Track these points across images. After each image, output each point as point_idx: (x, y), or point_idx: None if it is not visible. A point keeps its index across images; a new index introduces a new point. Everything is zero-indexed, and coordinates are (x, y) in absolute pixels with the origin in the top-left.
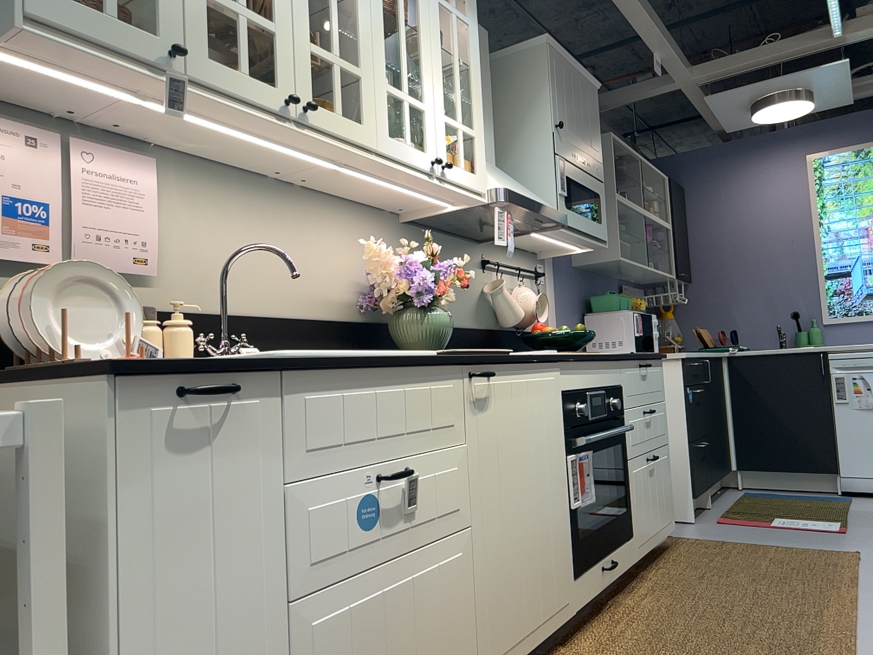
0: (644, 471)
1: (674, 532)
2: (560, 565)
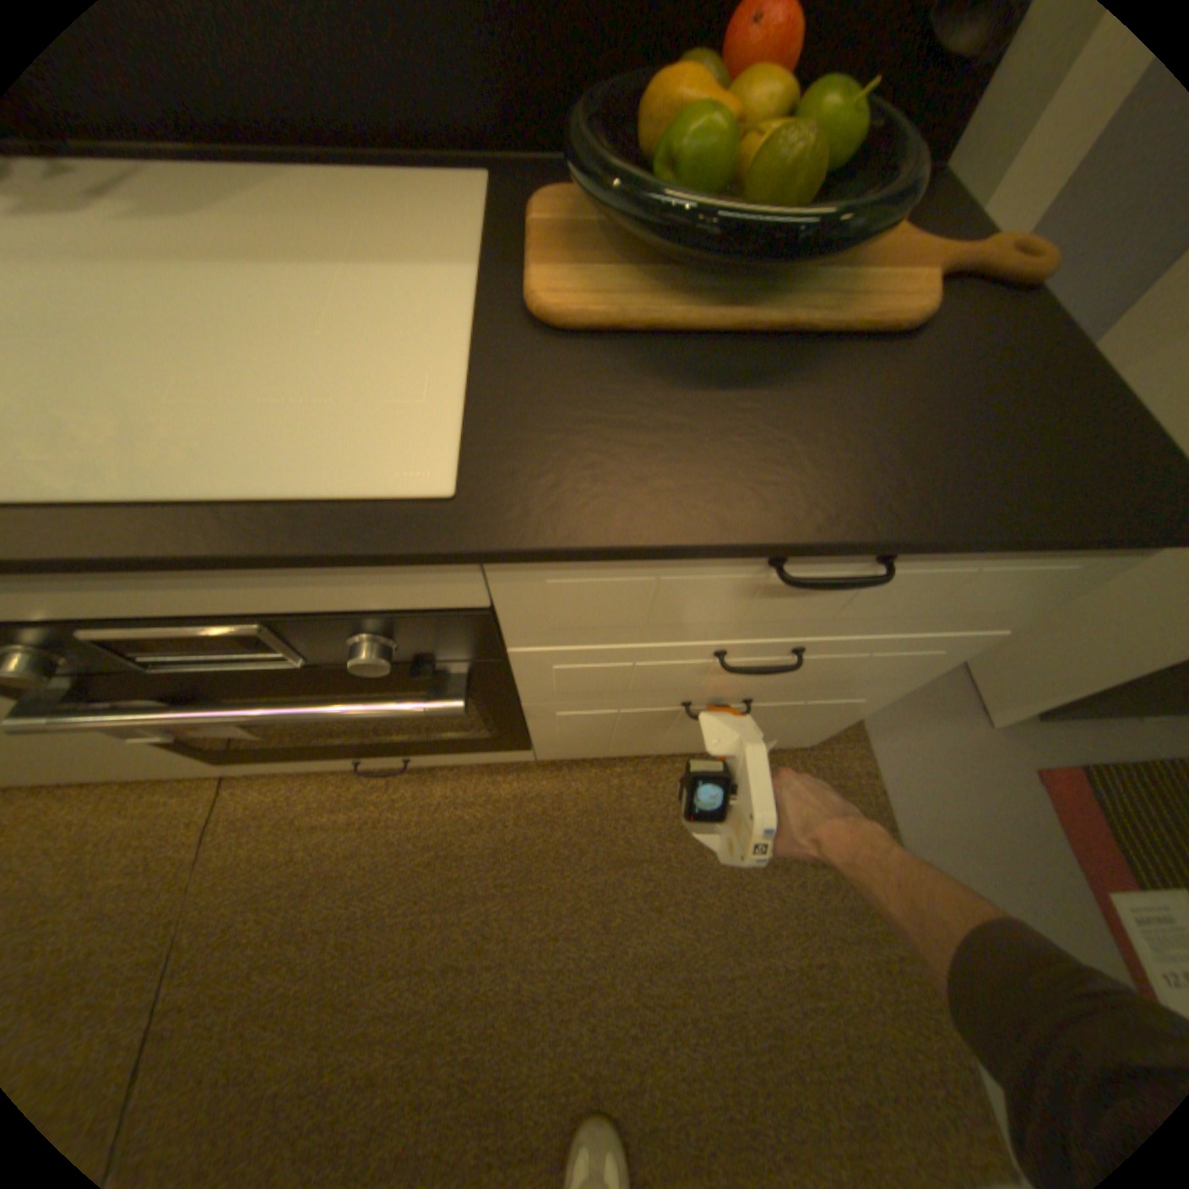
0: (636, 713)
1: (900, 712)
2: (123, 762)
